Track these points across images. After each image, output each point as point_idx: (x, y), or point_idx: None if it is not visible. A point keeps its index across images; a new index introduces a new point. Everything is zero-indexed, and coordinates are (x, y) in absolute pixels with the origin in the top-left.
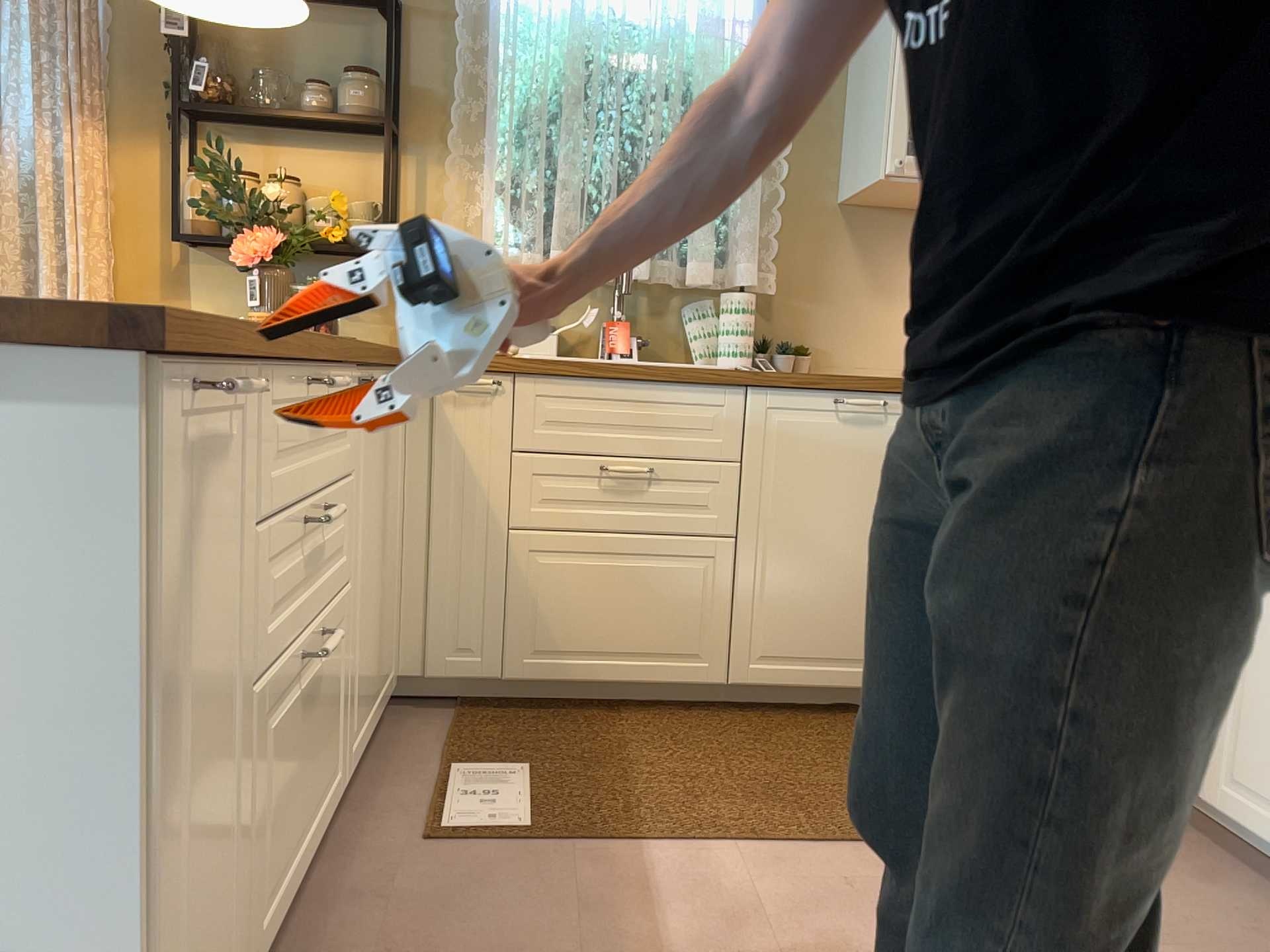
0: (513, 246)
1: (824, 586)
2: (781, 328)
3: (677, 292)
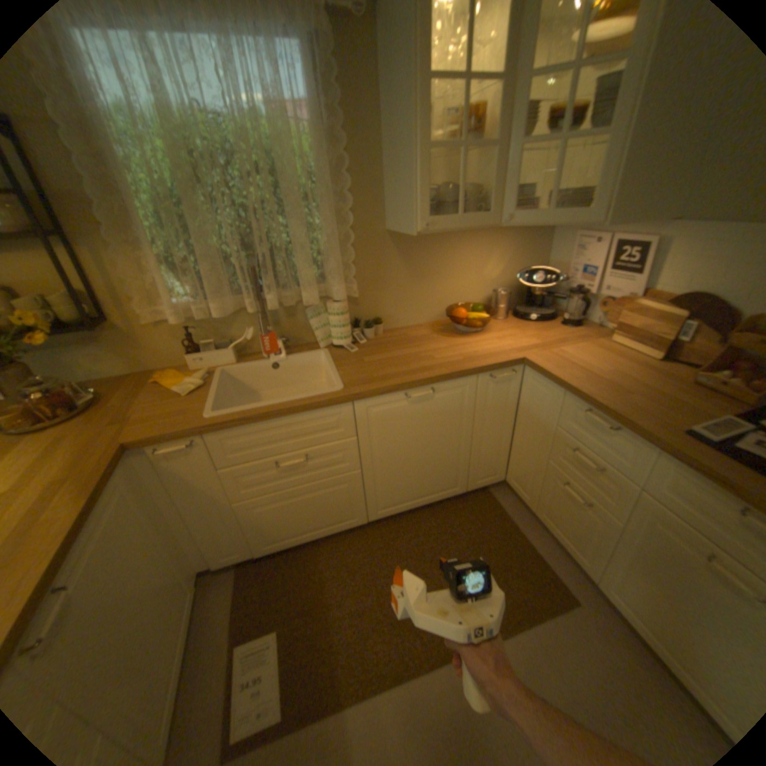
0: (184, 296)
1: (408, 474)
2: (363, 310)
3: (299, 302)
